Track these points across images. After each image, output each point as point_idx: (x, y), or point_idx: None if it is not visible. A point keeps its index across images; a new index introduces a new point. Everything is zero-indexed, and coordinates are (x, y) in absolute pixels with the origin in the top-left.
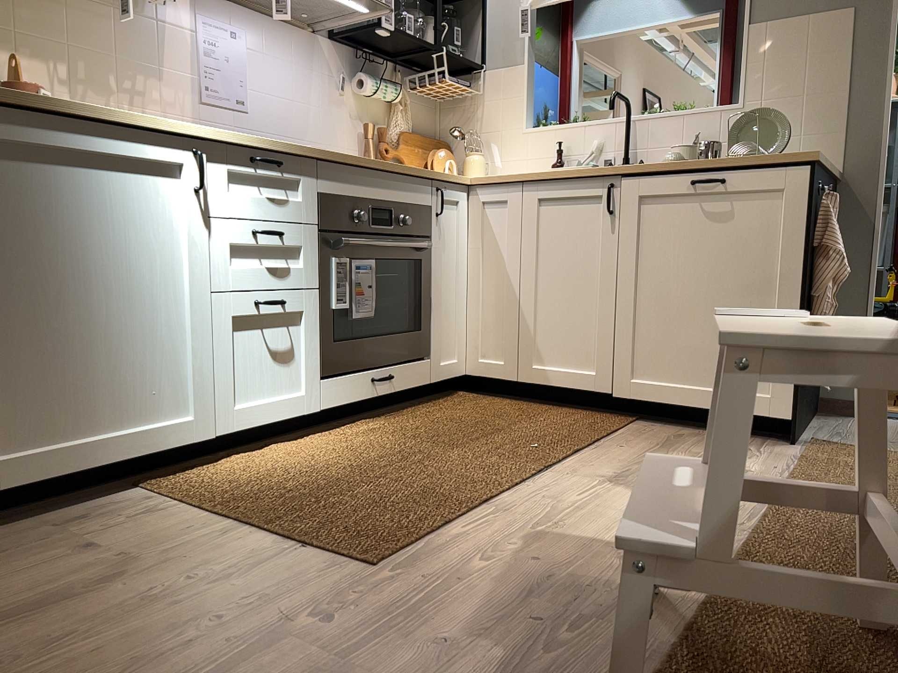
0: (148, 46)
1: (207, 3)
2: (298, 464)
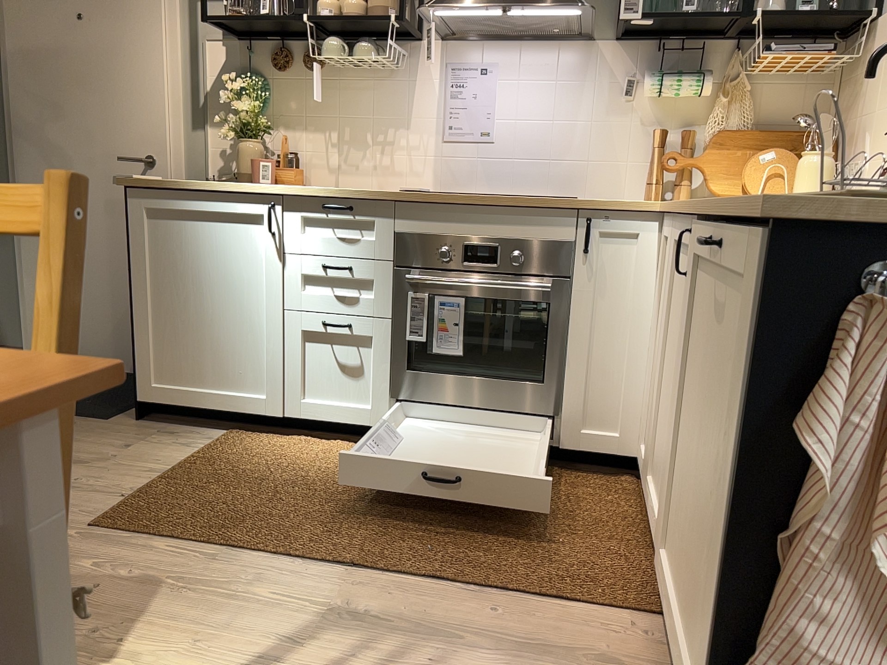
0: (396, 103)
1: (454, 51)
2: (297, 458)
